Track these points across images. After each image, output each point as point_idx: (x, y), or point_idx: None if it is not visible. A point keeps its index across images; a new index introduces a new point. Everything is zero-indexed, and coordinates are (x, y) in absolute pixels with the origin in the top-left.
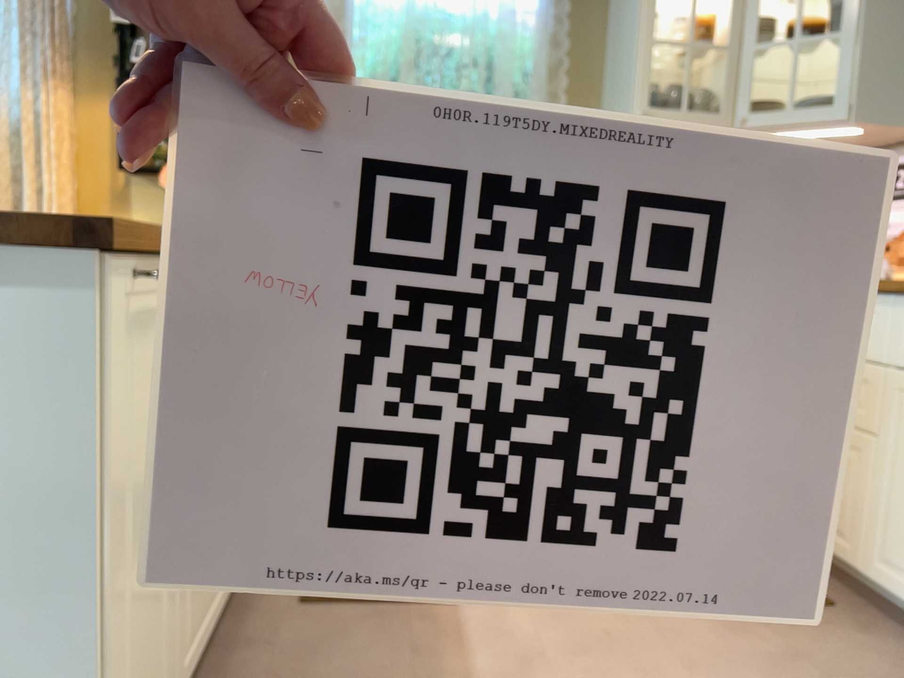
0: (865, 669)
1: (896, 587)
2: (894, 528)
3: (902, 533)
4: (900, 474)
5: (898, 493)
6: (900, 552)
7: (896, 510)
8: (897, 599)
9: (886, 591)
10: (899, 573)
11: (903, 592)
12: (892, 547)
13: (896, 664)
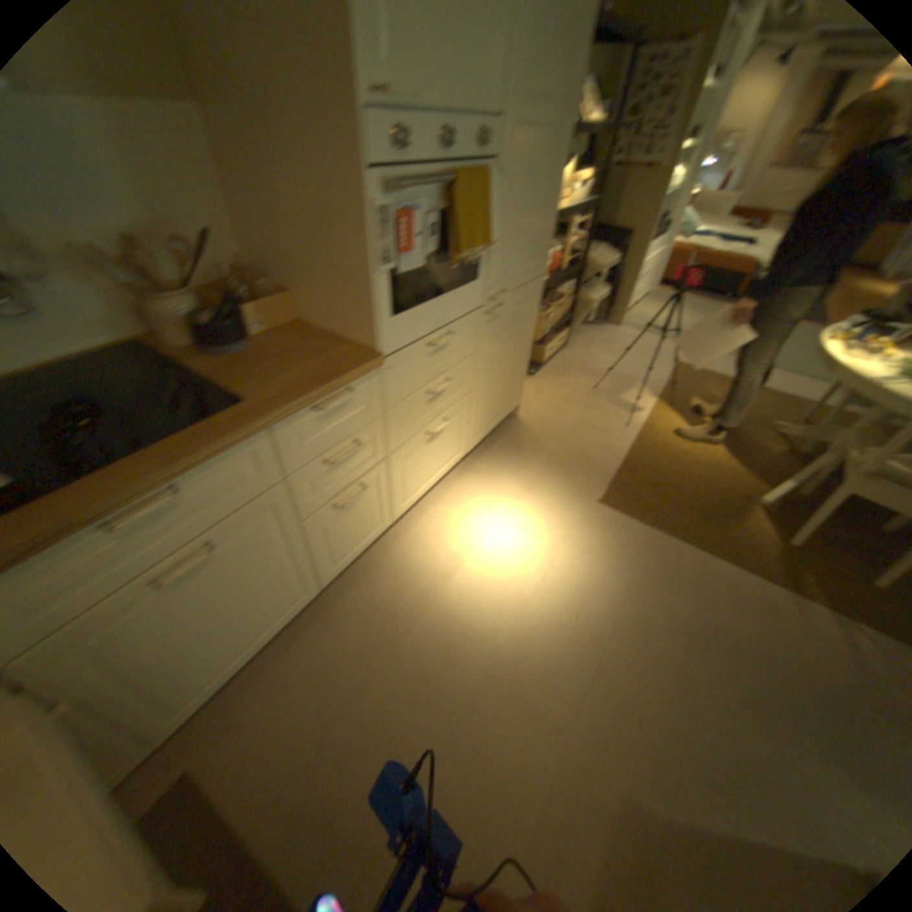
0: (294, 708)
1: (195, 703)
2: (162, 696)
3: (174, 686)
4: (135, 675)
5: (145, 682)
6: (182, 692)
7: (154, 689)
8: (200, 704)
9: (186, 717)
10: (190, 697)
11: (203, 695)
12: (170, 702)
13: (268, 695)
